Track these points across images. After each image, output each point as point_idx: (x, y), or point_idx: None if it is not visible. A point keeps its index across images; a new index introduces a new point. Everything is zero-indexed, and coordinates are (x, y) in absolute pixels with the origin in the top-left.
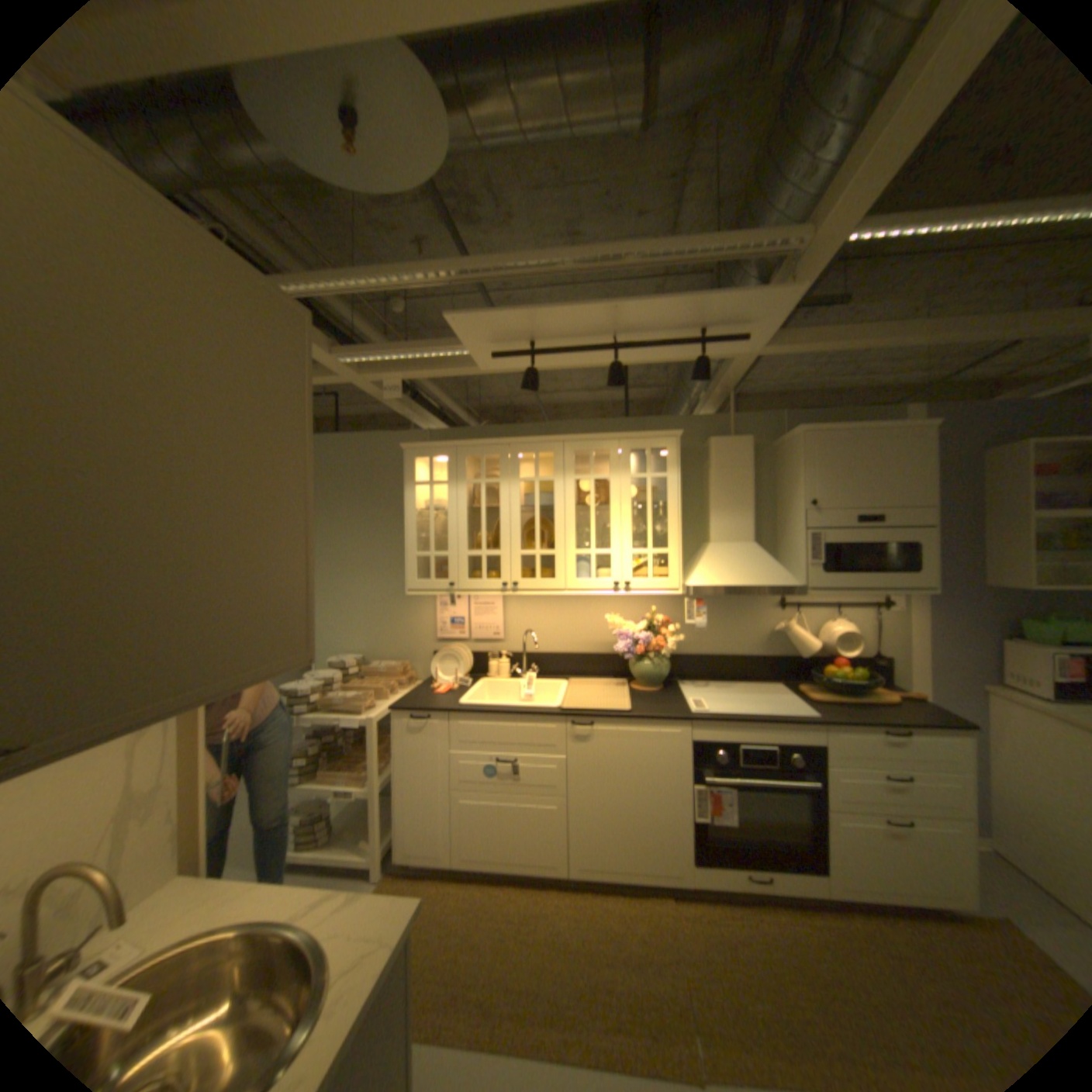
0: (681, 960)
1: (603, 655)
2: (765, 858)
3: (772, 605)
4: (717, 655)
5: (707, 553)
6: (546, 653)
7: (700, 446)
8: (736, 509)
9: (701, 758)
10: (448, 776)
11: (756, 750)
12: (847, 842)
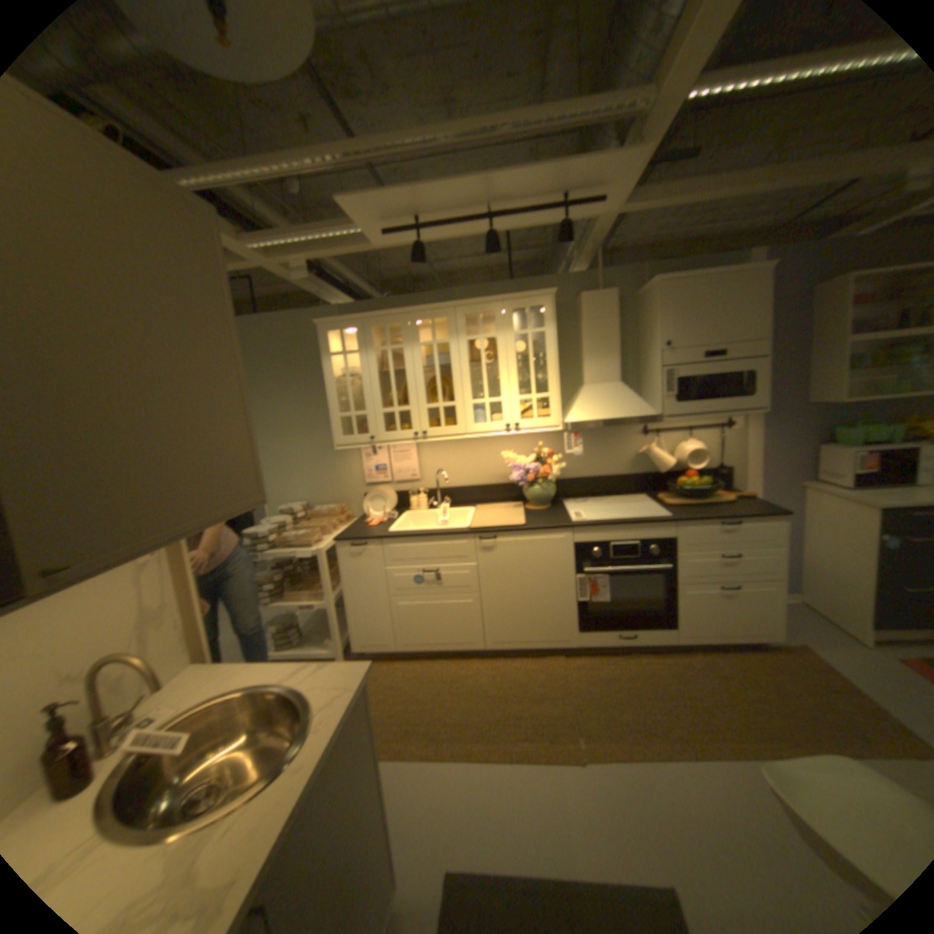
0: (571, 693)
1: (503, 484)
2: (631, 620)
3: (637, 432)
4: (594, 476)
5: (582, 393)
6: (457, 487)
7: (574, 301)
8: (605, 354)
9: (581, 554)
10: (388, 585)
11: (623, 544)
12: (692, 604)
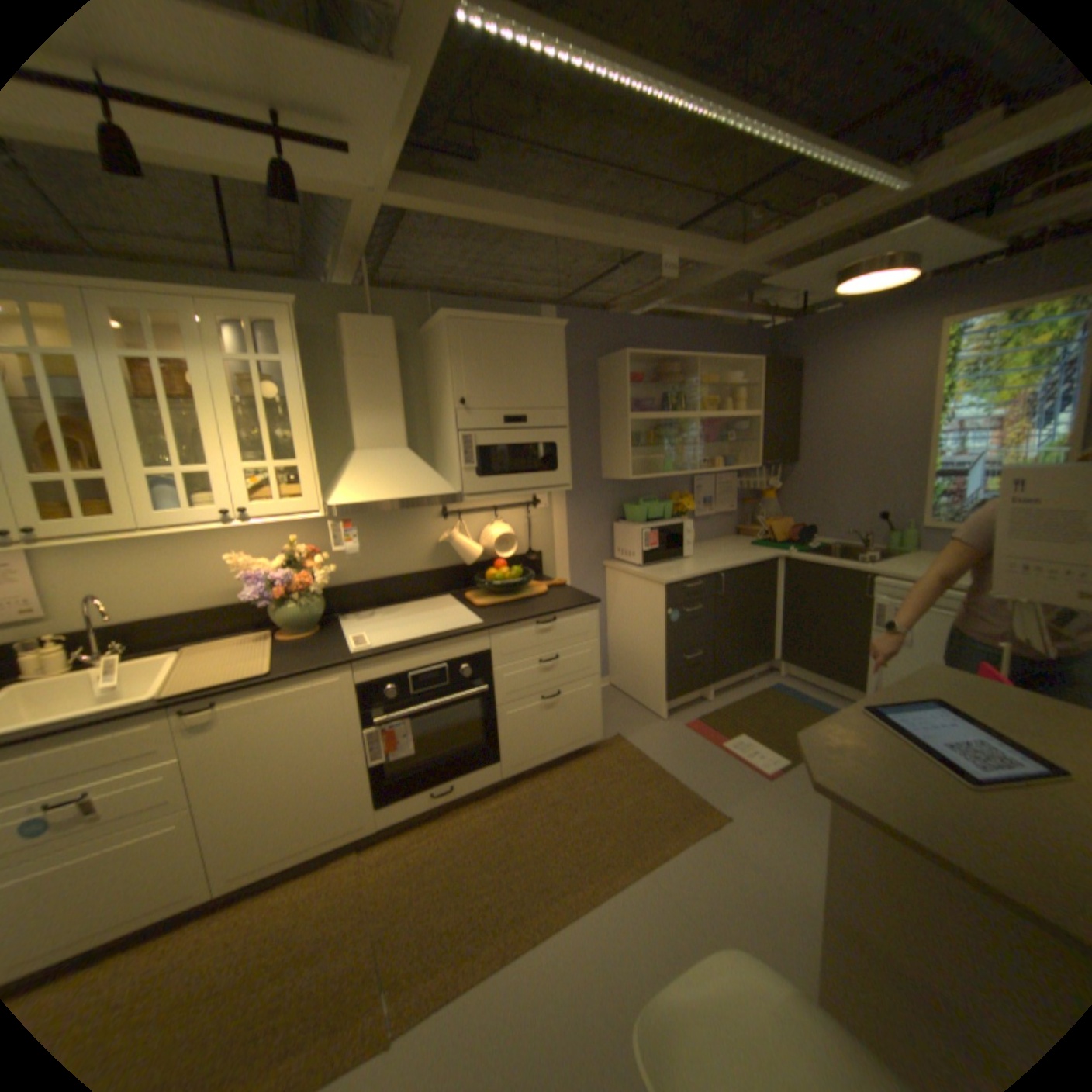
0: (364, 915)
1: (234, 605)
2: (444, 769)
3: (435, 515)
4: (382, 577)
5: (353, 462)
6: (138, 621)
7: (332, 327)
8: (383, 409)
9: (367, 699)
10: None
11: (425, 672)
12: (512, 726)
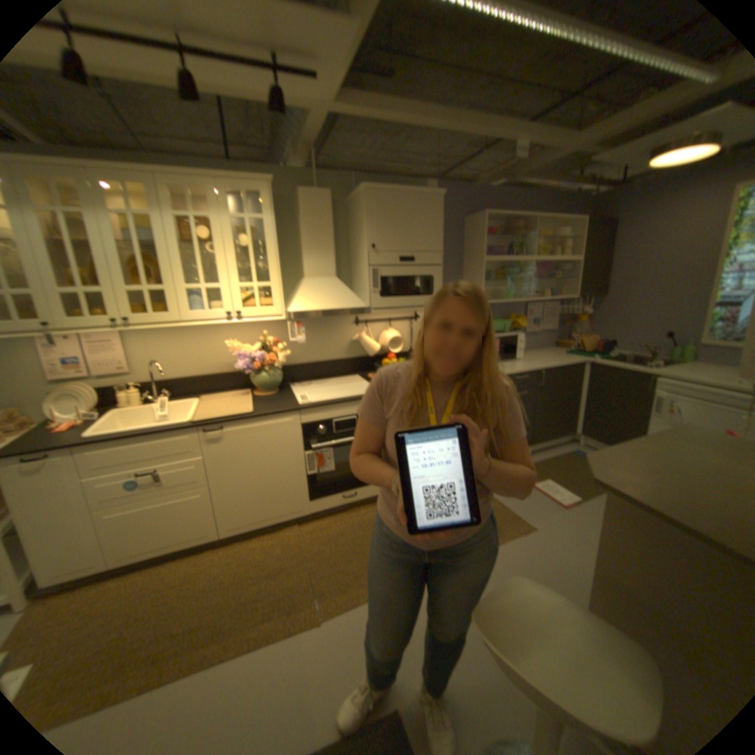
0: (303, 557)
1: (228, 372)
2: (351, 481)
3: (349, 322)
4: (315, 360)
5: (301, 284)
6: (175, 378)
7: (290, 194)
8: (321, 249)
9: (307, 432)
10: (84, 500)
11: (342, 419)
12: None
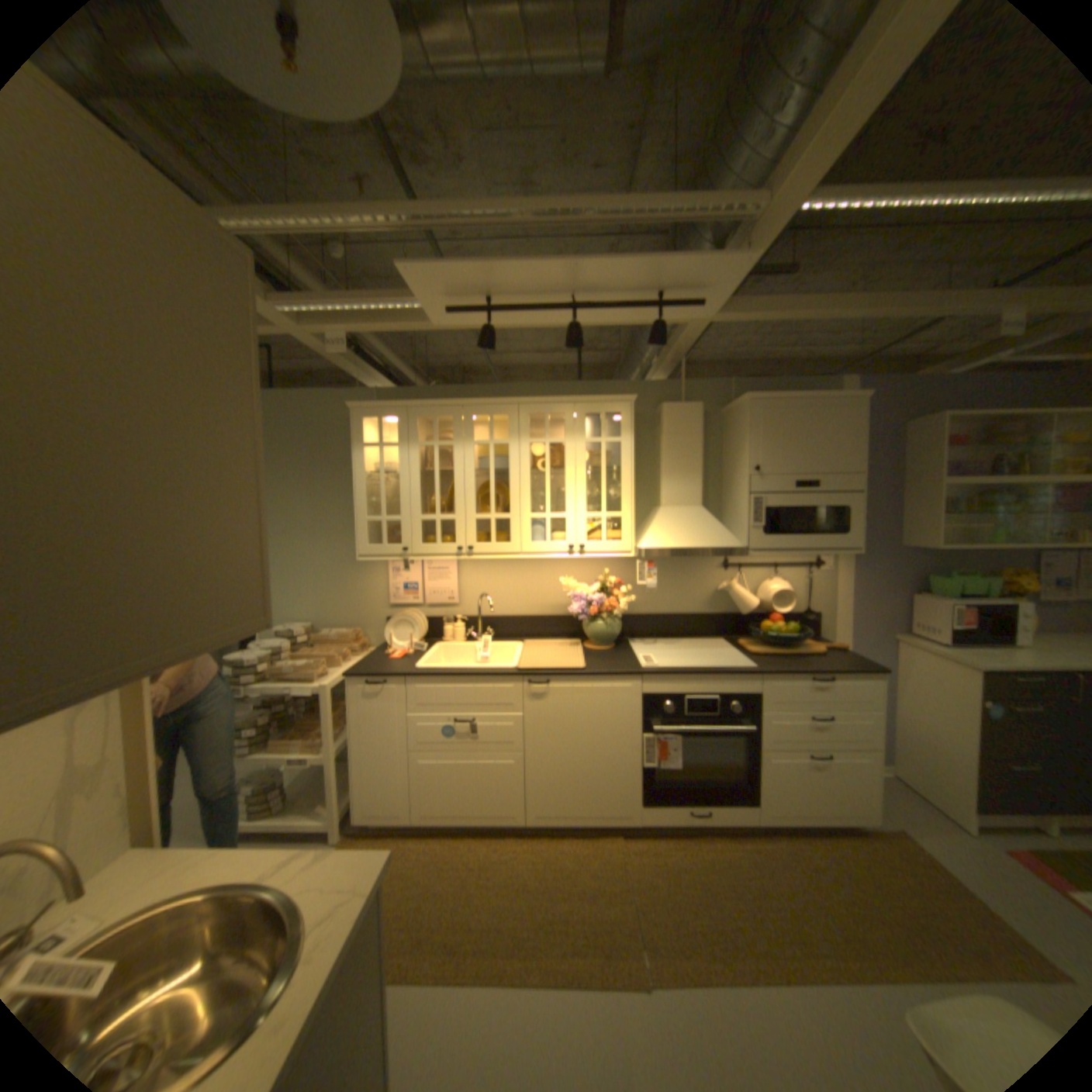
0: (630, 888)
1: (558, 616)
2: (705, 794)
3: (716, 565)
4: (665, 613)
5: (658, 516)
6: (502, 616)
7: (652, 411)
8: (685, 474)
9: (649, 708)
10: (407, 737)
11: (699, 699)
12: (776, 775)
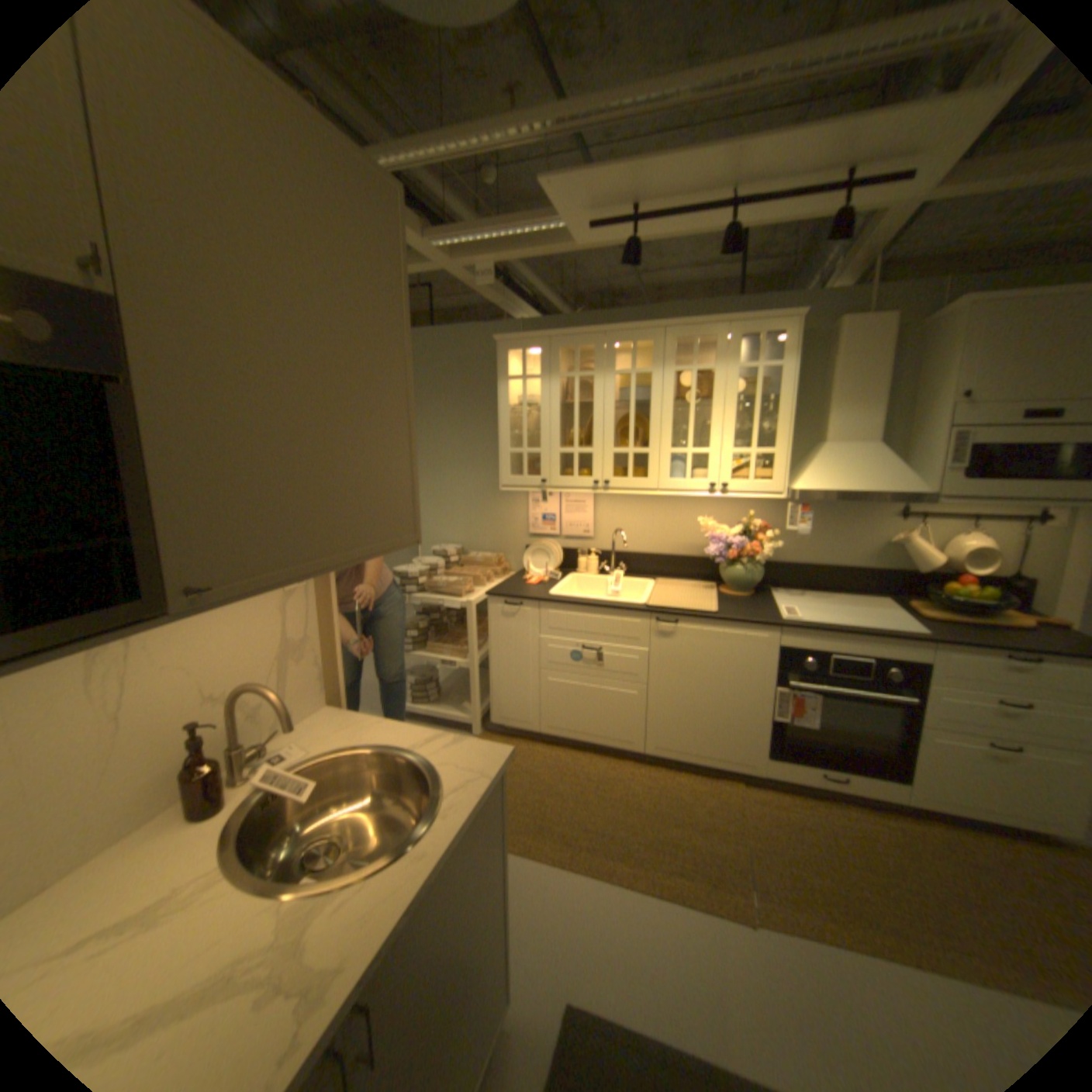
0: (747, 832)
1: (693, 558)
2: (845, 760)
3: (893, 514)
4: (819, 564)
5: (821, 453)
6: (635, 554)
7: (828, 328)
8: (864, 403)
9: (787, 663)
10: (539, 657)
11: (850, 660)
12: (940, 757)
